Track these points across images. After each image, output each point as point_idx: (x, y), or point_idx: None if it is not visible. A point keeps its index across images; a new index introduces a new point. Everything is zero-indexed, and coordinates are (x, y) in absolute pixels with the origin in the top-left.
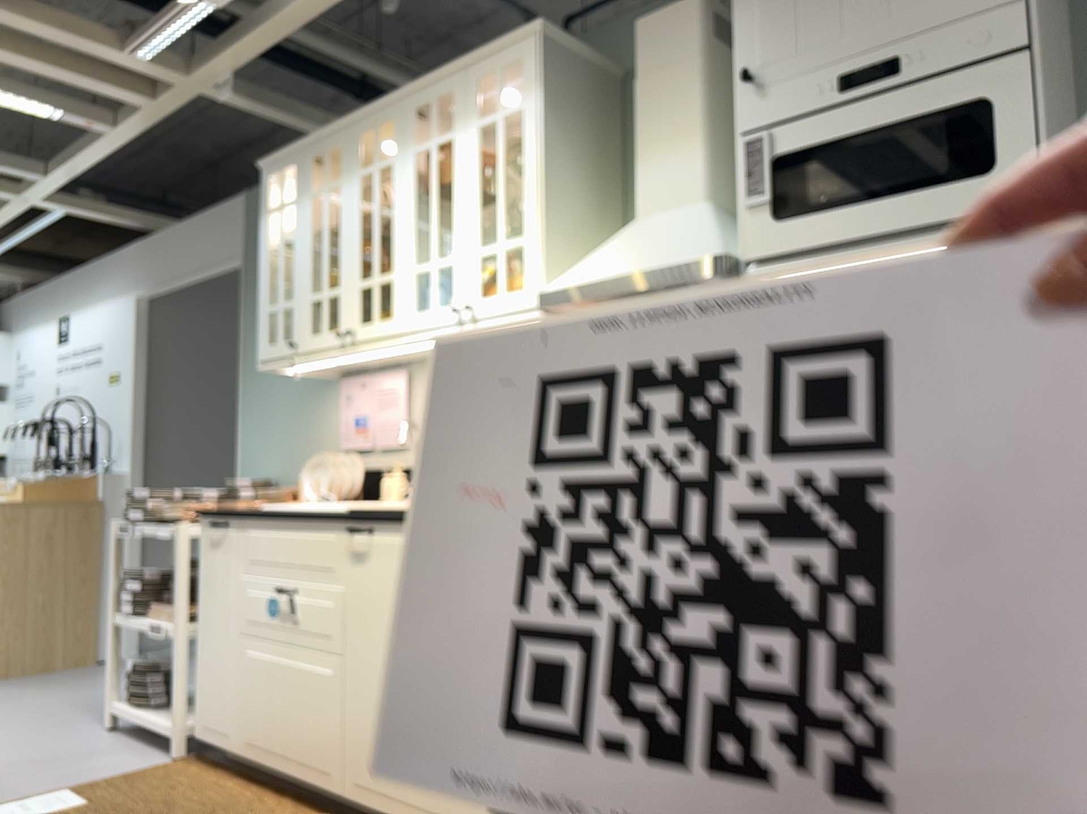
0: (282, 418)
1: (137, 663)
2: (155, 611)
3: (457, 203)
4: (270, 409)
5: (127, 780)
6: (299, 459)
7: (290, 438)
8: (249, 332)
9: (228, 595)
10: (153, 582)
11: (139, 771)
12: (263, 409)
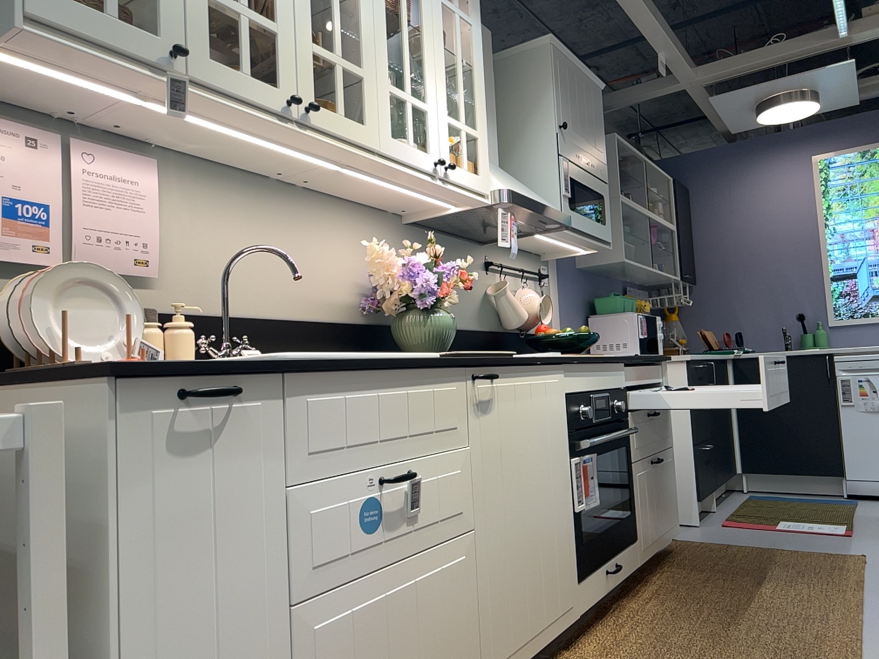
0: None
1: None
2: None
3: (429, 55)
4: None
5: None
6: None
7: None
8: None
9: (250, 541)
10: None
11: None
12: None
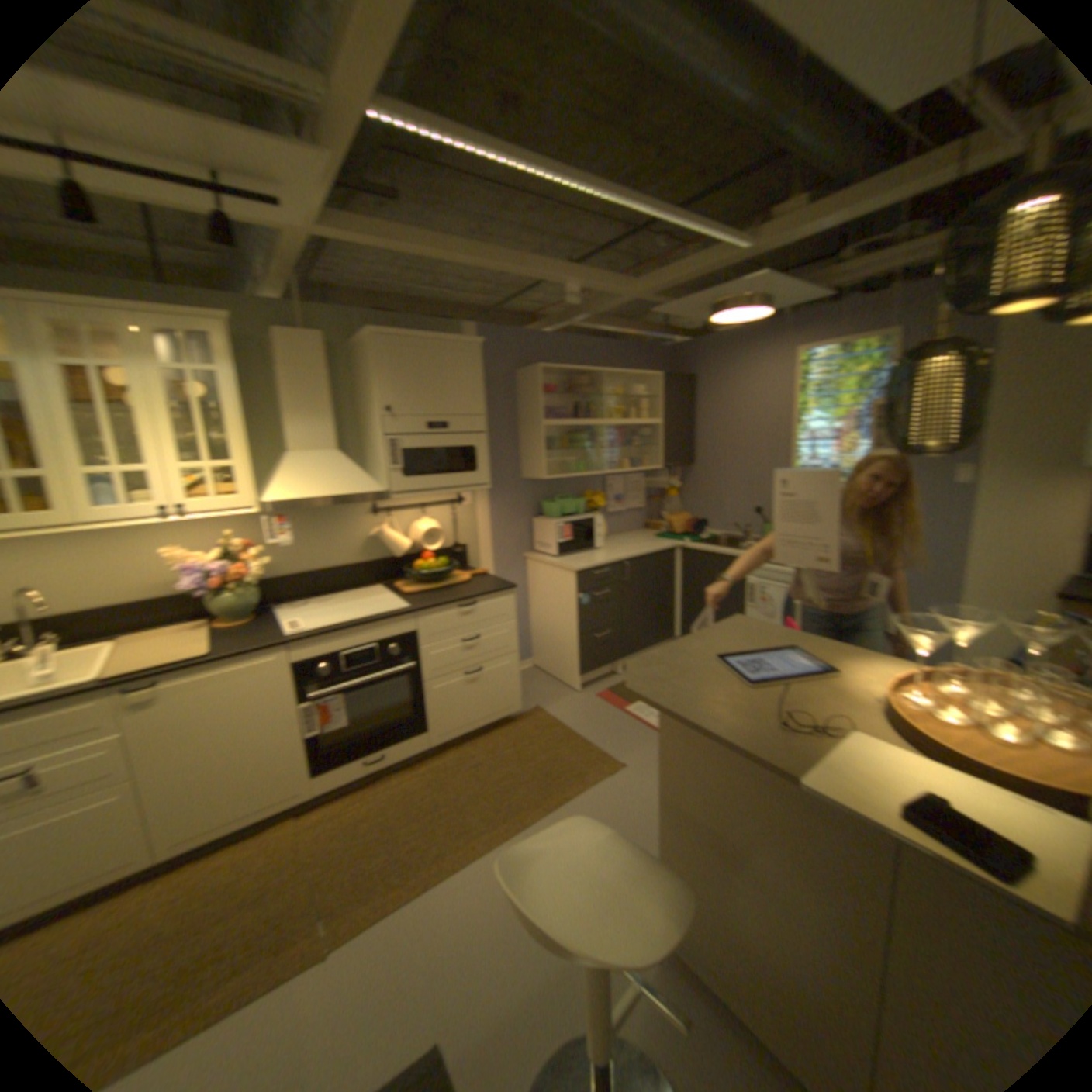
0: None
1: None
2: None
3: (138, 423)
4: None
5: None
6: None
7: None
8: None
9: None
10: None
11: None
12: None
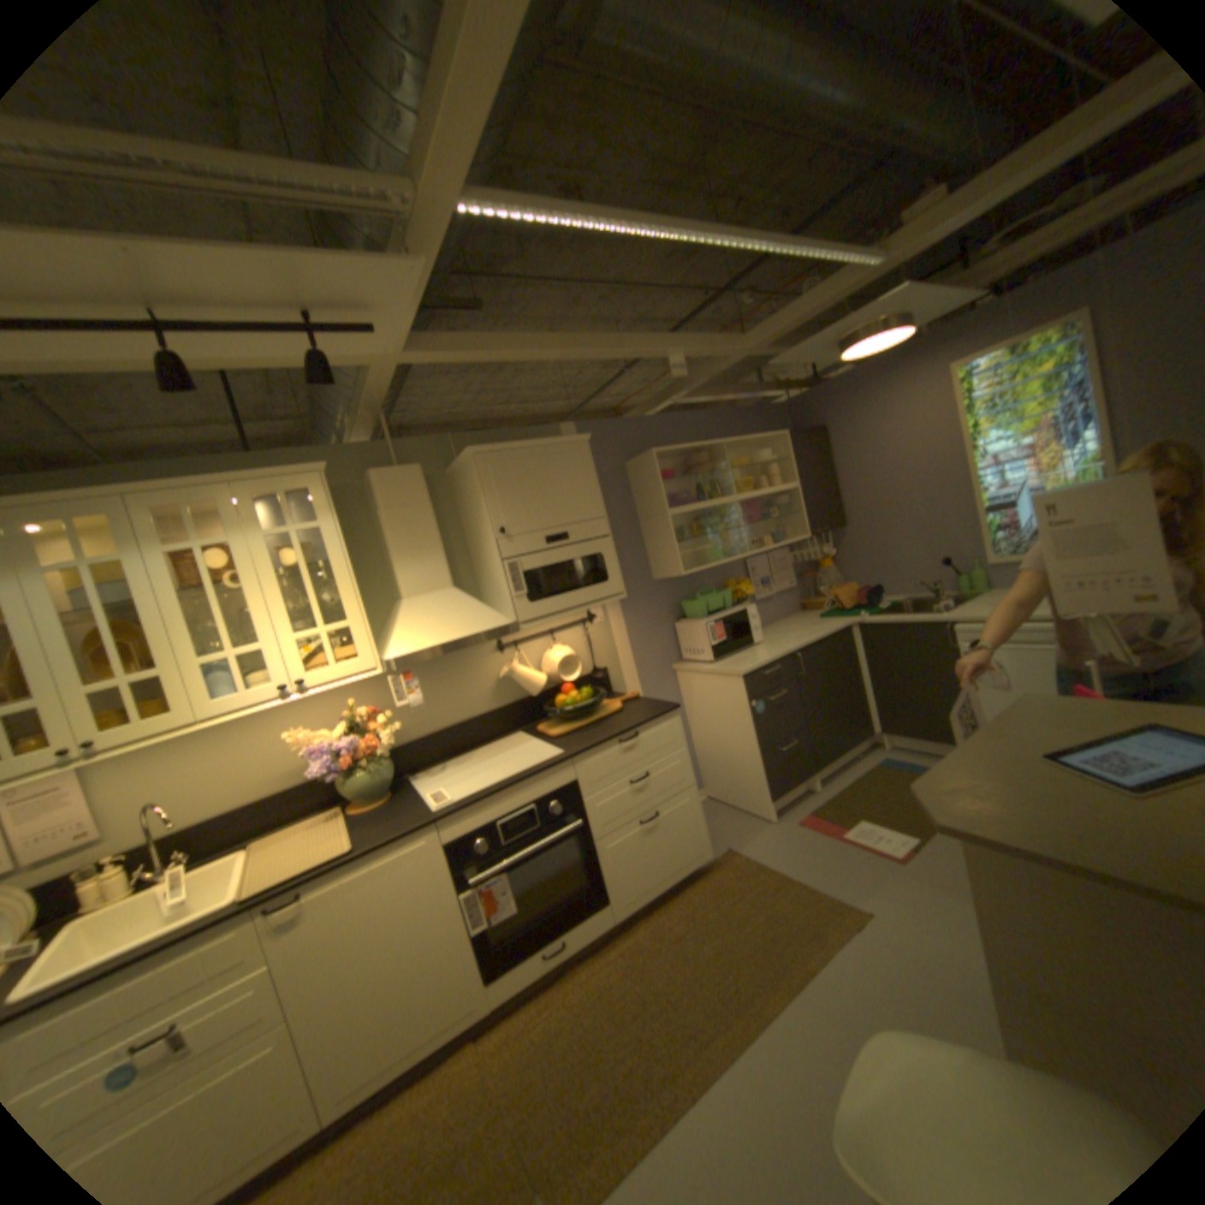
0: None
1: None
2: None
3: (253, 598)
4: None
5: None
6: None
7: None
8: None
9: None
10: None
11: None
12: None
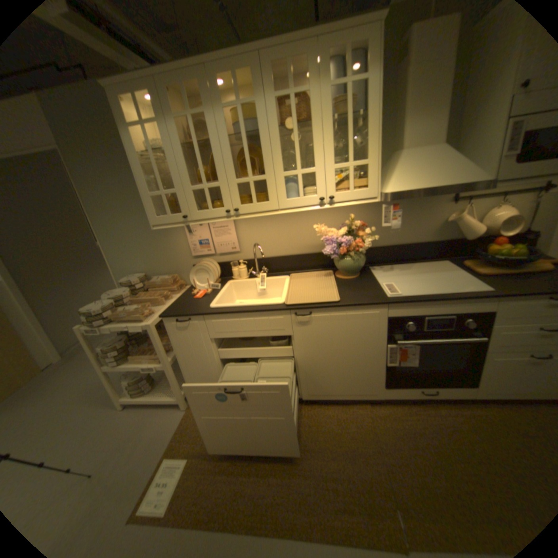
0: (138, 243)
1: (128, 382)
2: (141, 362)
3: (317, 135)
4: (126, 239)
5: (182, 434)
6: (160, 262)
7: (149, 253)
8: (86, 196)
9: (203, 348)
10: (121, 347)
11: (178, 425)
12: (119, 240)
